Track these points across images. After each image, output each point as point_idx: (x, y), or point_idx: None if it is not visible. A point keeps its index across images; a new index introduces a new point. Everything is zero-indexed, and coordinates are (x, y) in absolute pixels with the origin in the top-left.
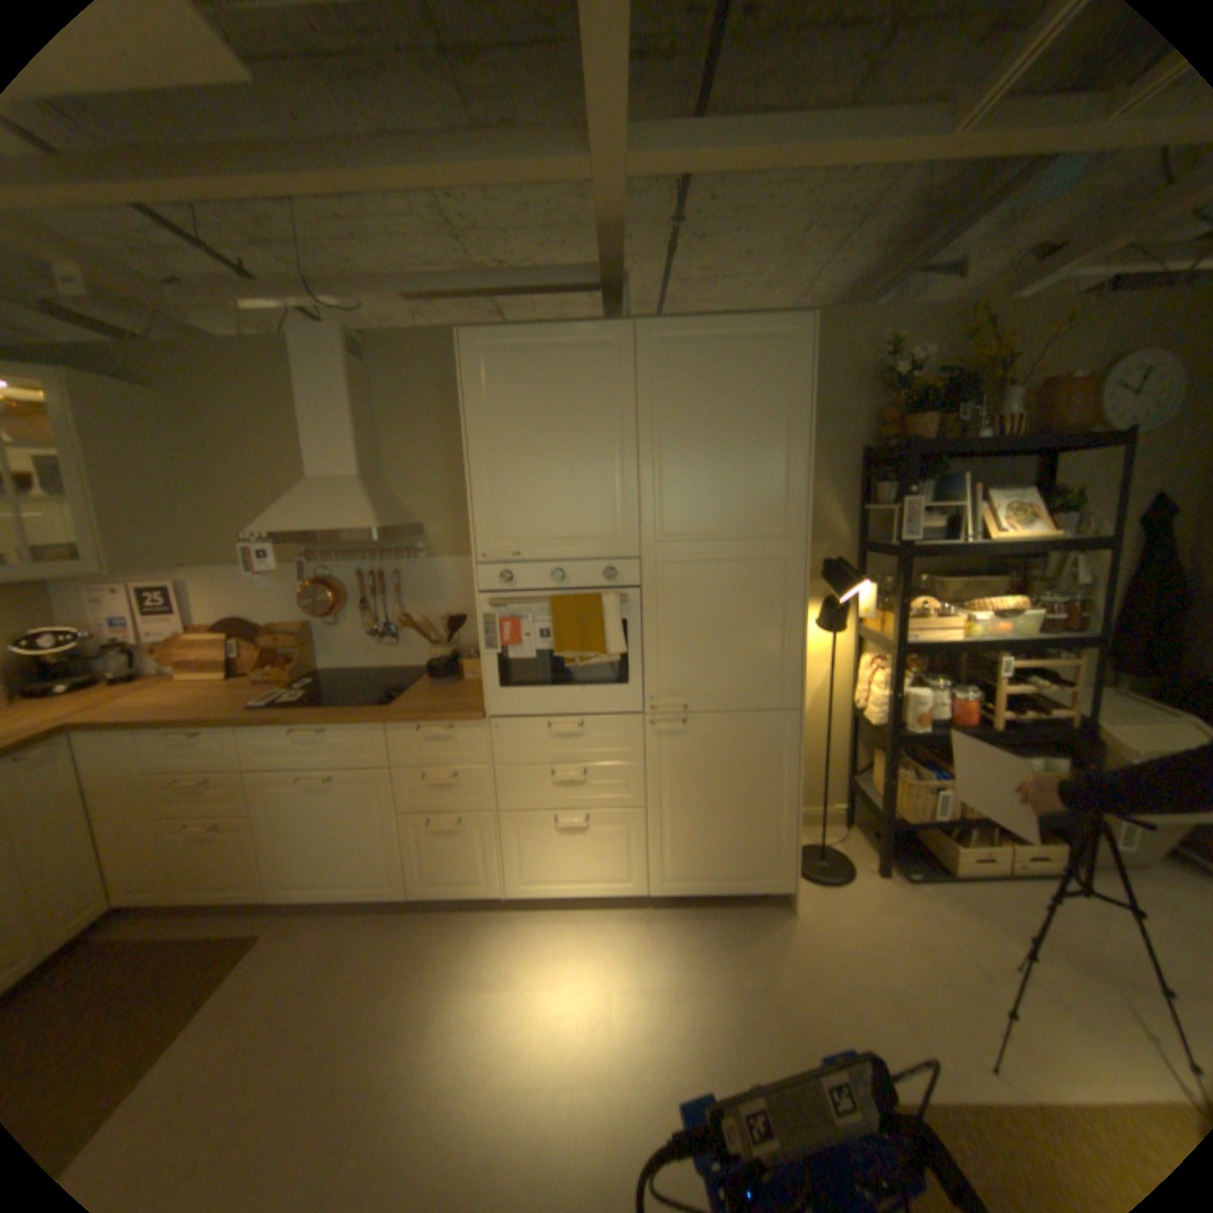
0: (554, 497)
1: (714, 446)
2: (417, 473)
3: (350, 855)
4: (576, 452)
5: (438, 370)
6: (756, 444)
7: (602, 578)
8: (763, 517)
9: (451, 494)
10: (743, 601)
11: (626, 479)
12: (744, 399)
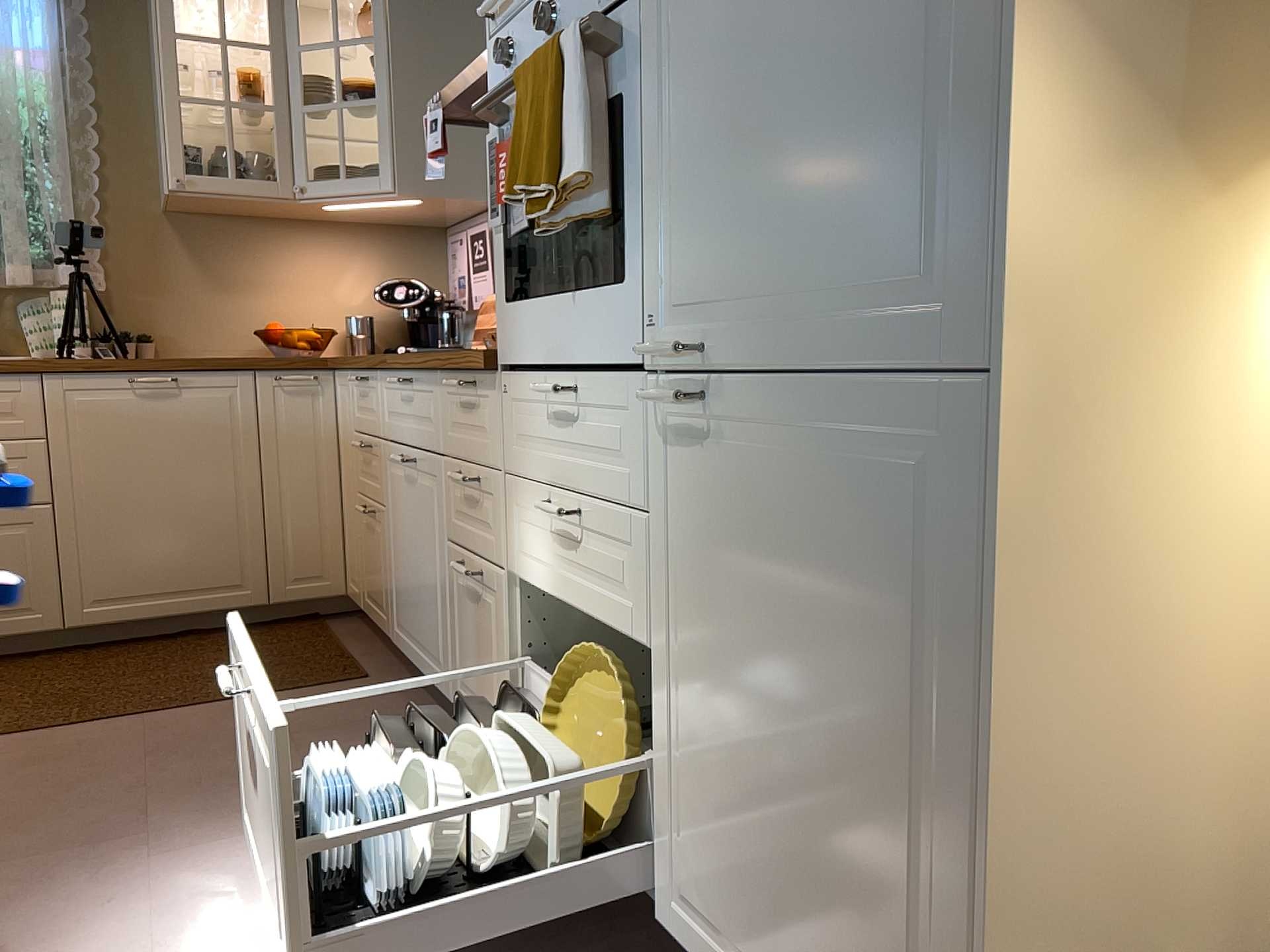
0: None
1: None
2: None
3: (424, 596)
4: None
5: None
6: None
7: None
8: None
9: None
10: None
11: None
12: None
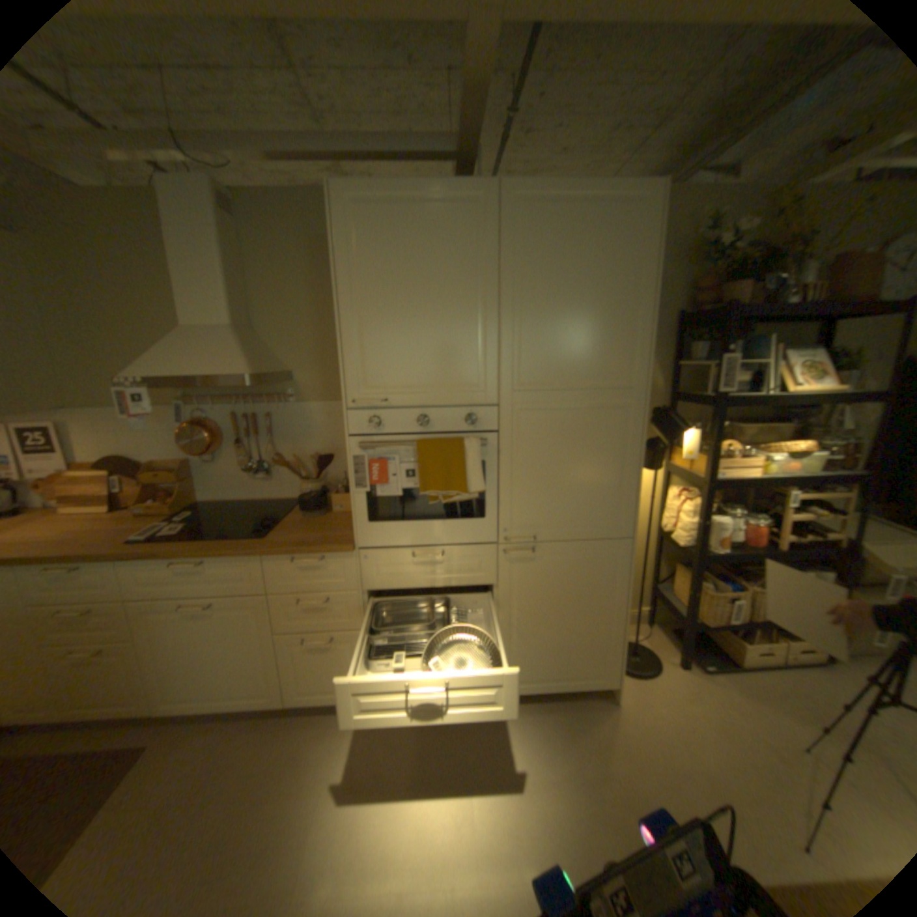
0: (421, 346)
1: (570, 301)
2: (287, 324)
3: (231, 670)
4: (442, 304)
5: (305, 227)
6: (608, 301)
7: (464, 423)
8: (610, 368)
9: (319, 343)
10: (589, 443)
11: (488, 331)
12: (599, 258)
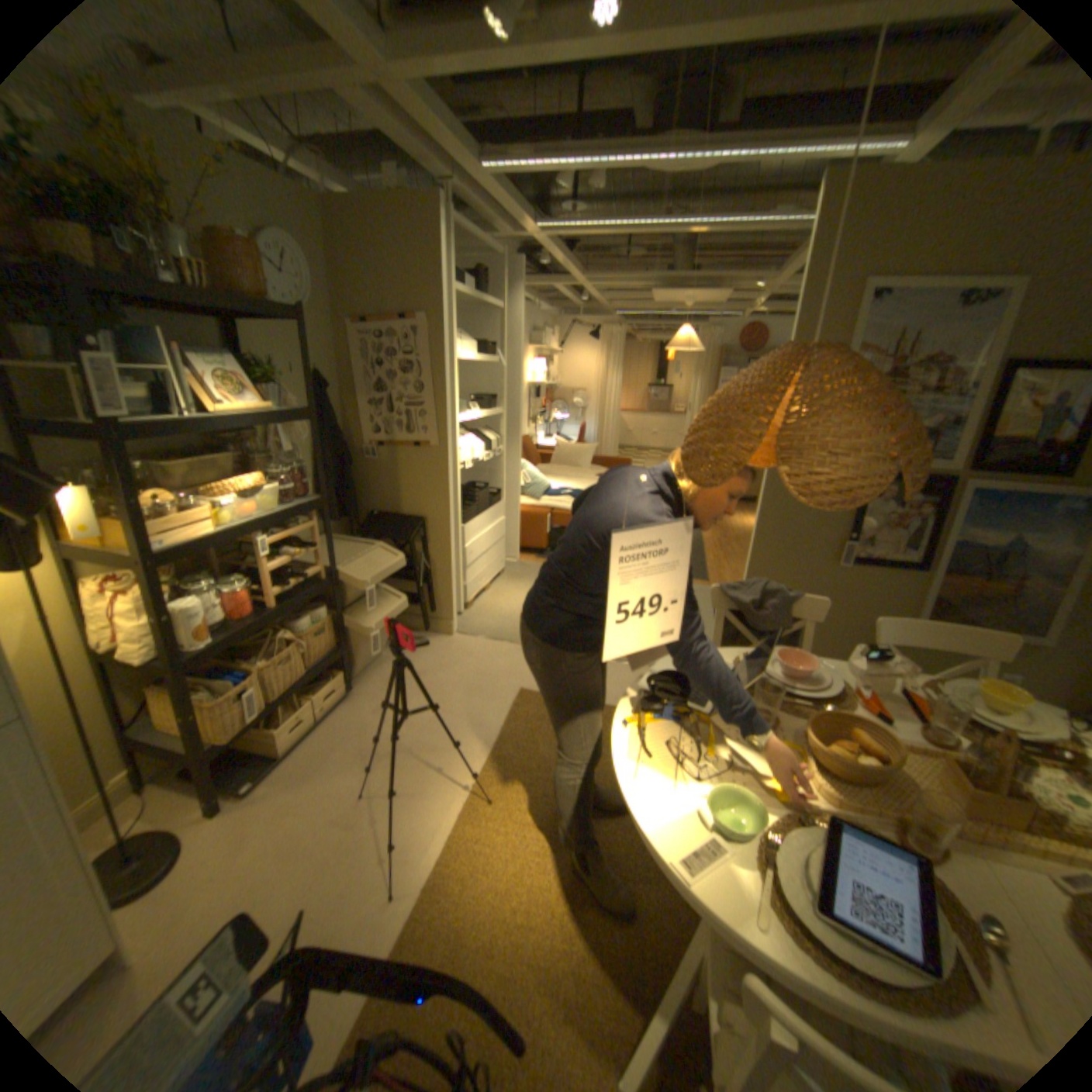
0: None
1: None
2: None
3: None
4: None
5: None
6: None
7: None
8: None
9: None
10: None
11: None
12: None
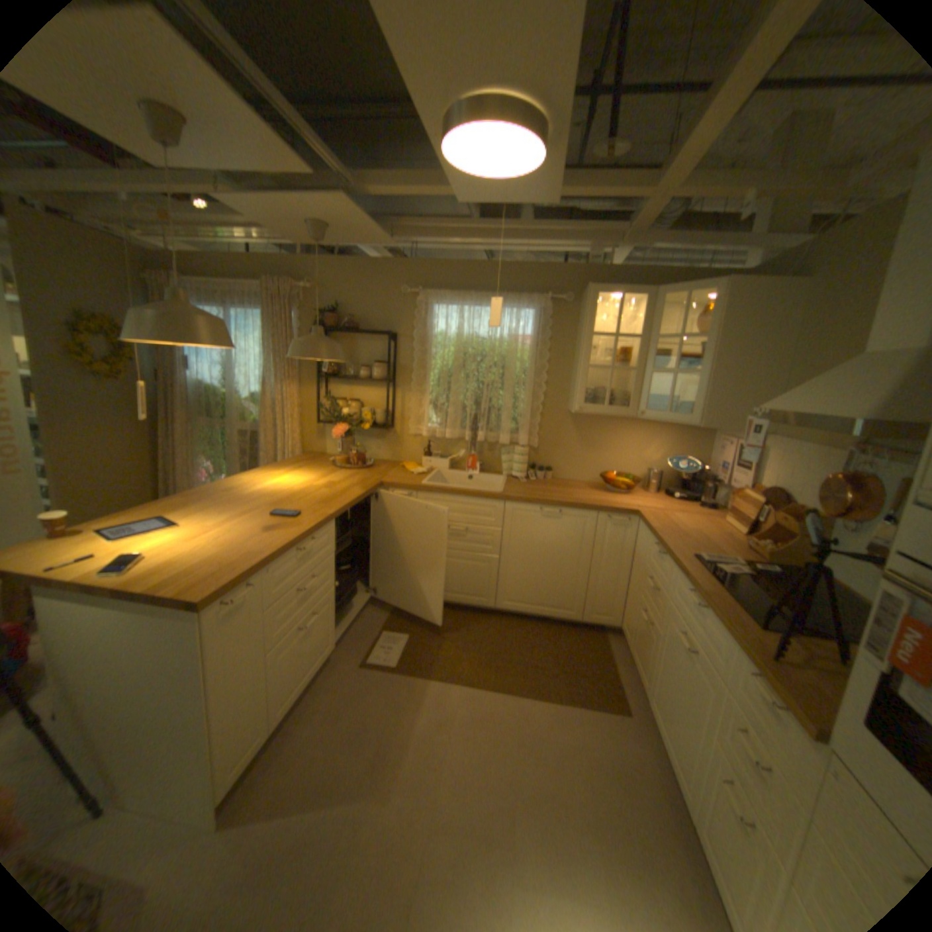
0: None
1: None
2: None
3: (685, 733)
4: None
5: None
6: None
7: None
8: None
9: None
10: None
11: None
12: None
